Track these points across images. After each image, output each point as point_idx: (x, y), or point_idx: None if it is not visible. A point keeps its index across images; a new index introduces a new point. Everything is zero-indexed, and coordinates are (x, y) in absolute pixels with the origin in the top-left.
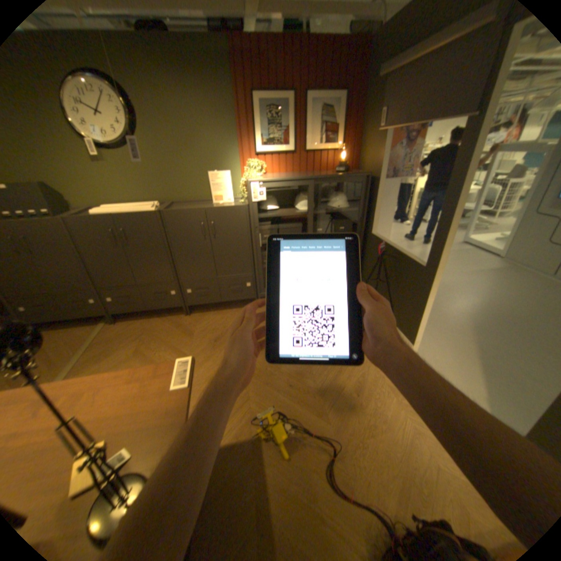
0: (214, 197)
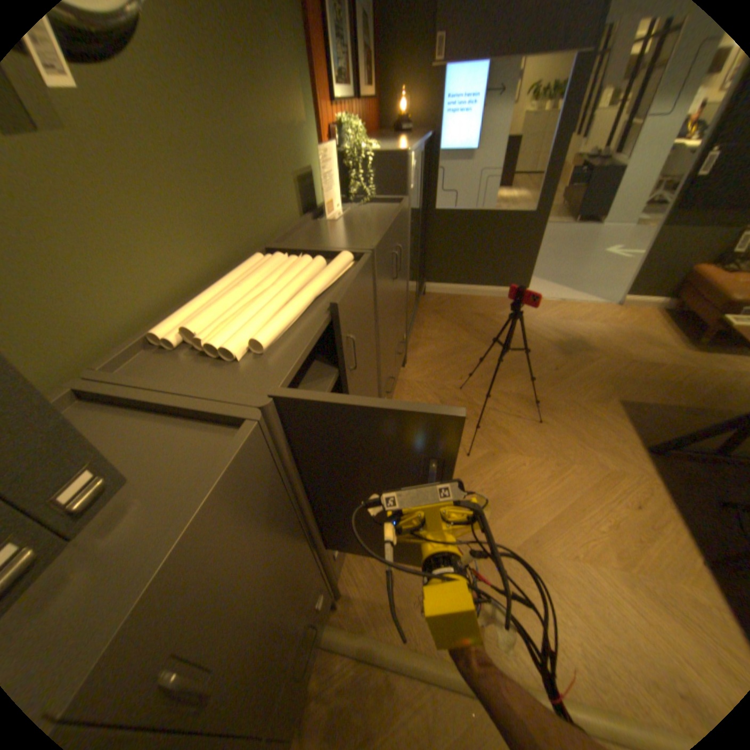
0: (326, 206)
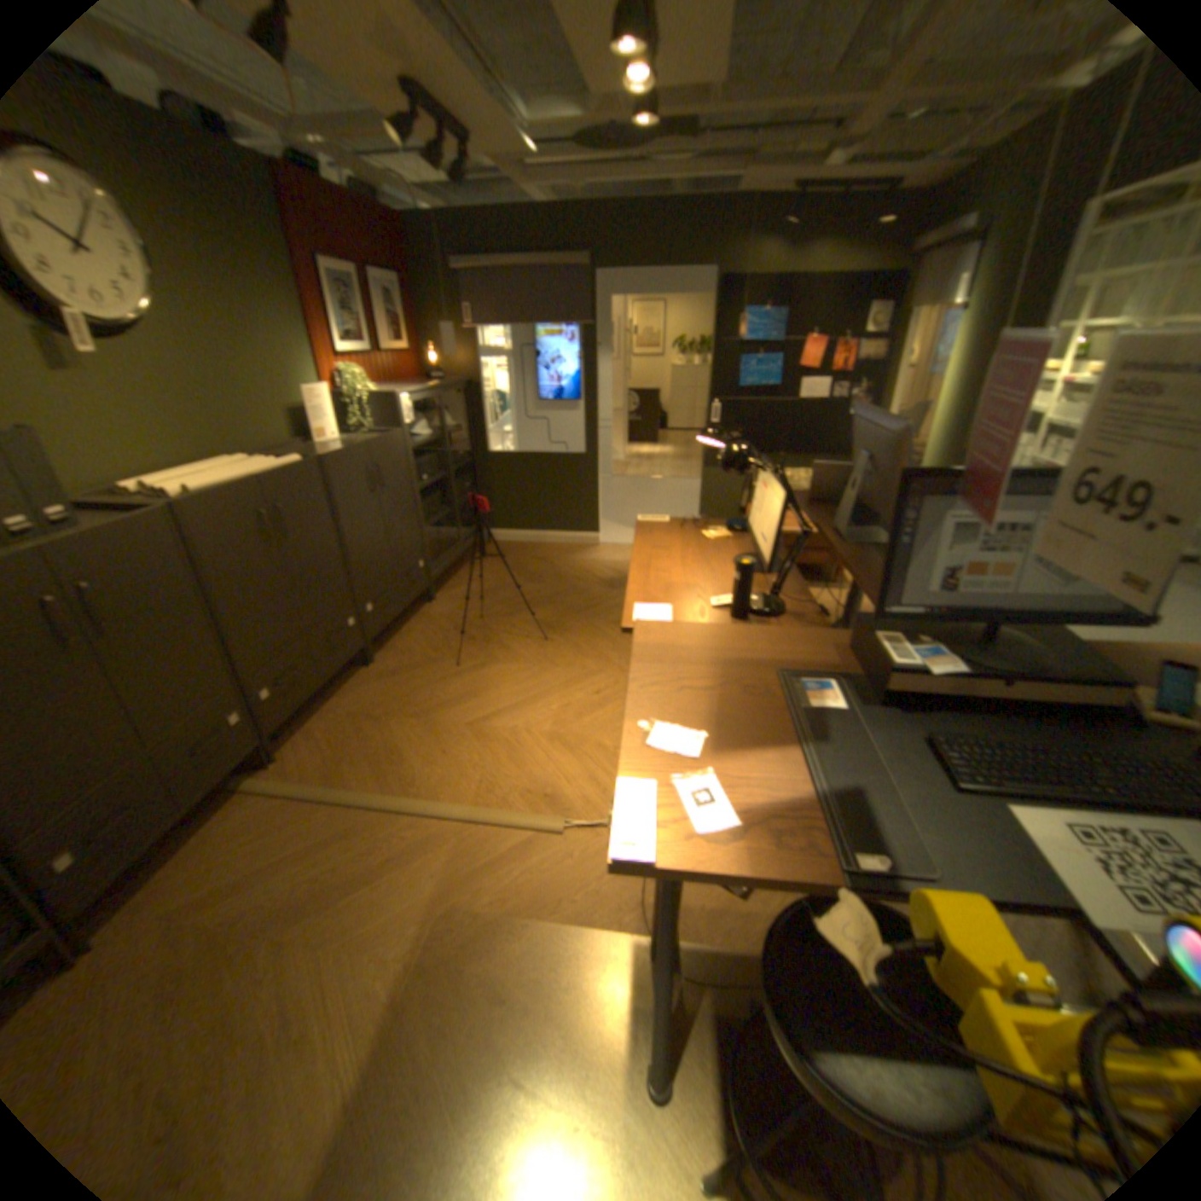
0: (313, 432)
